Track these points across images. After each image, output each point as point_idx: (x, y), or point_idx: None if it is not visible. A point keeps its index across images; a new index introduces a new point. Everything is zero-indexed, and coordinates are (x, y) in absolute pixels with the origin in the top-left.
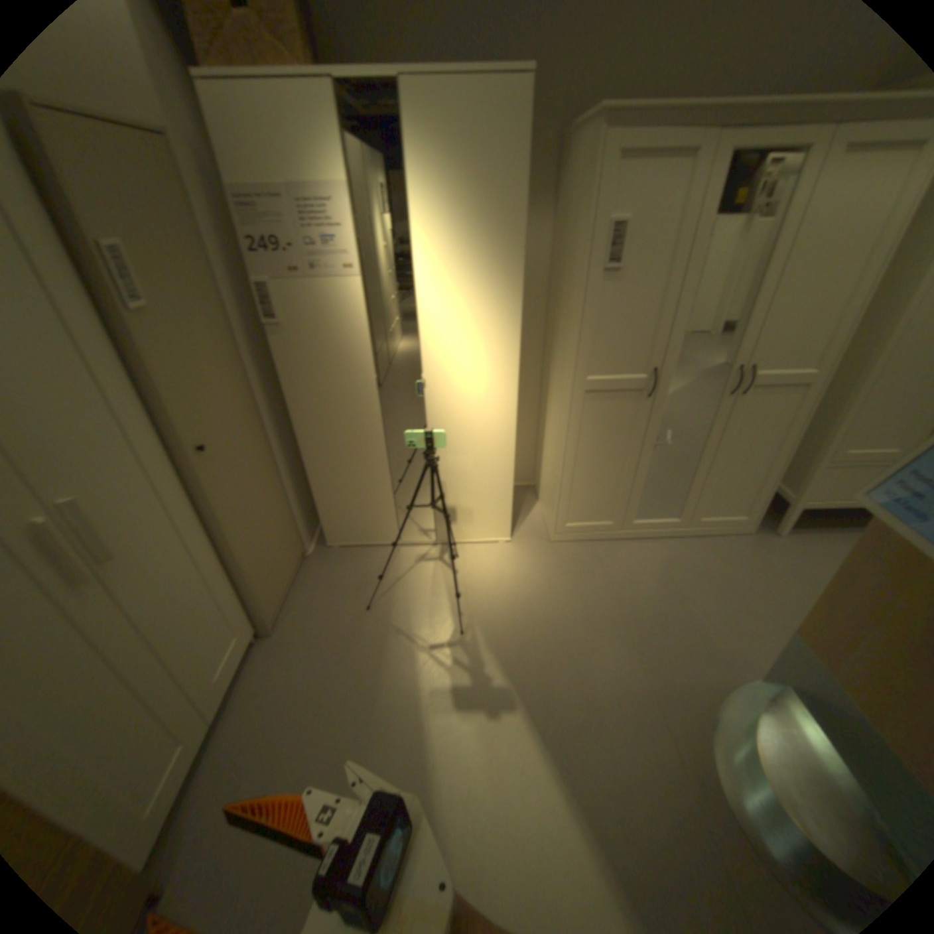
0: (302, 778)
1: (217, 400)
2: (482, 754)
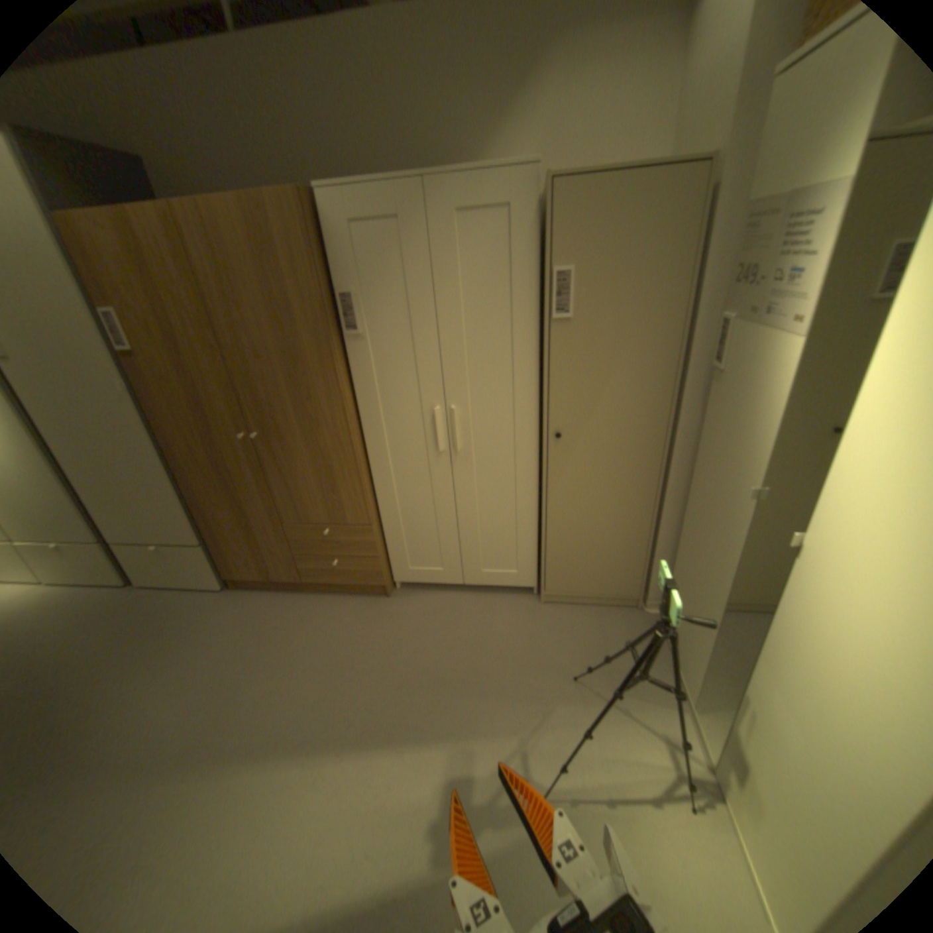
0: (425, 650)
1: (606, 411)
2: (400, 810)
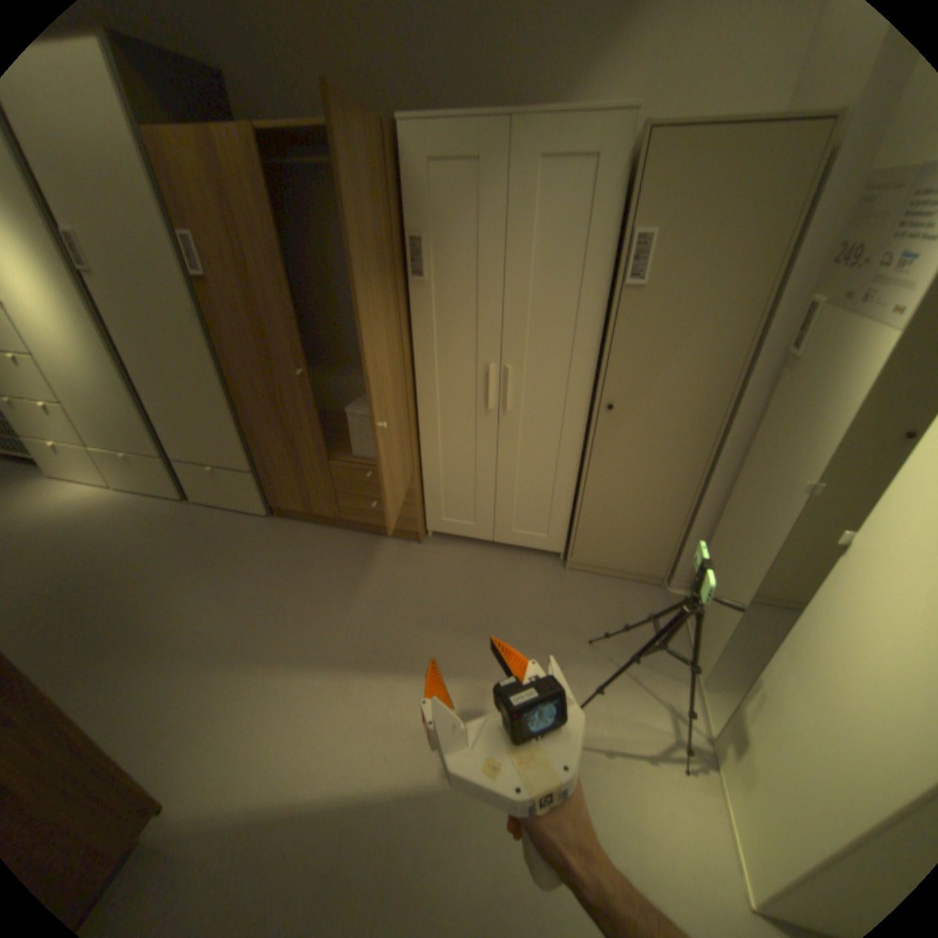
0: (450, 596)
1: (664, 388)
2: (417, 728)
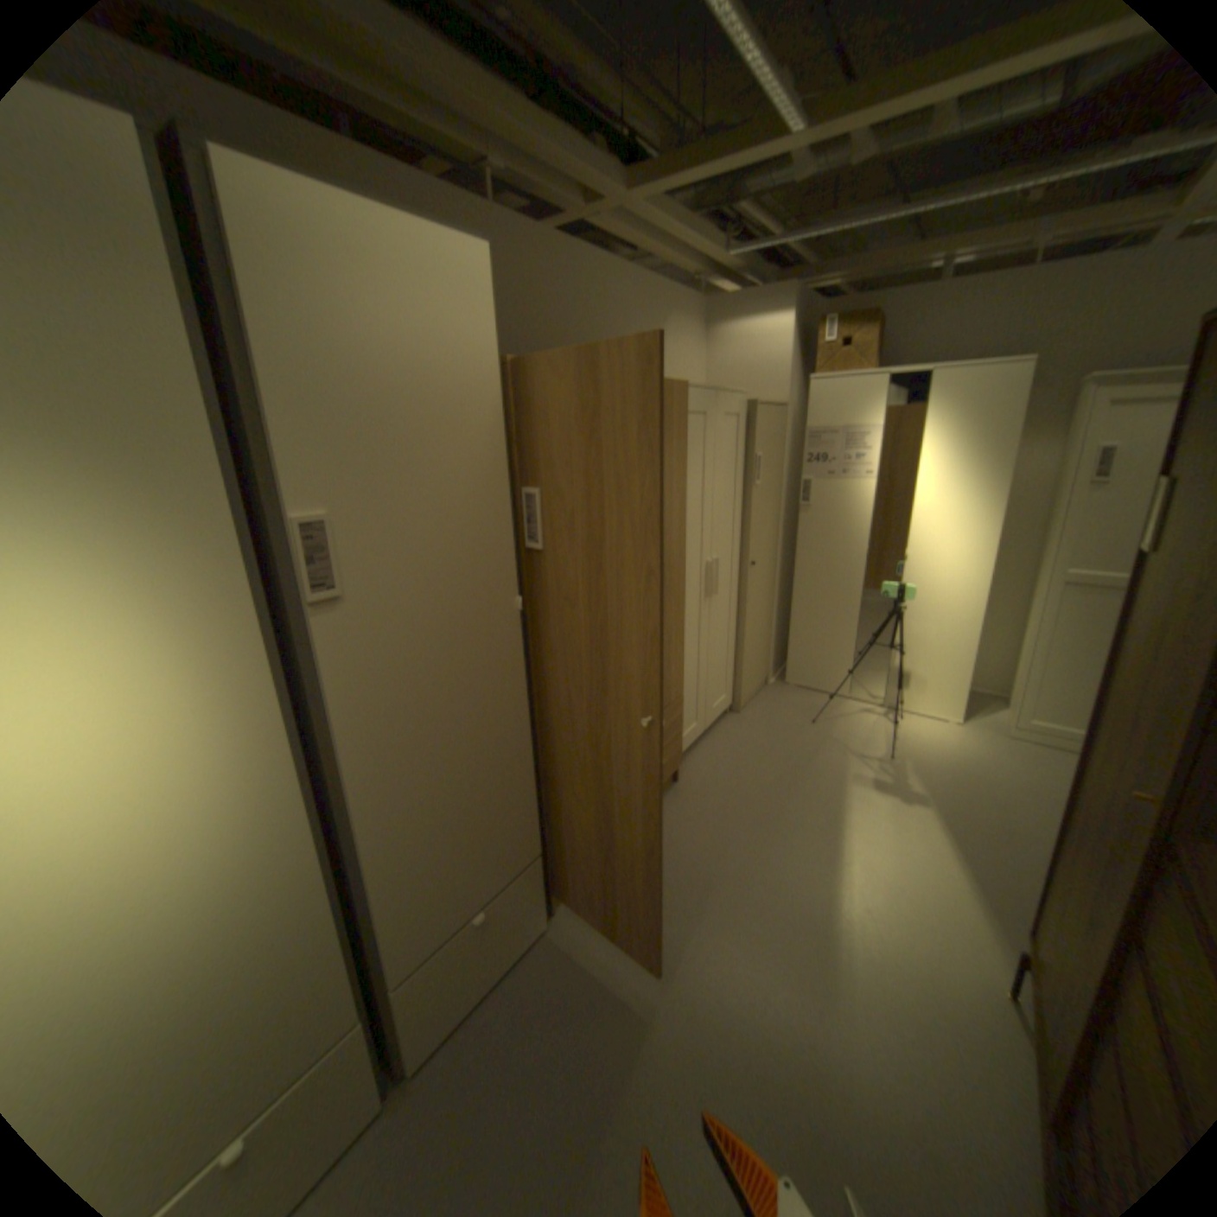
0: (756, 776)
1: (764, 543)
2: (891, 815)
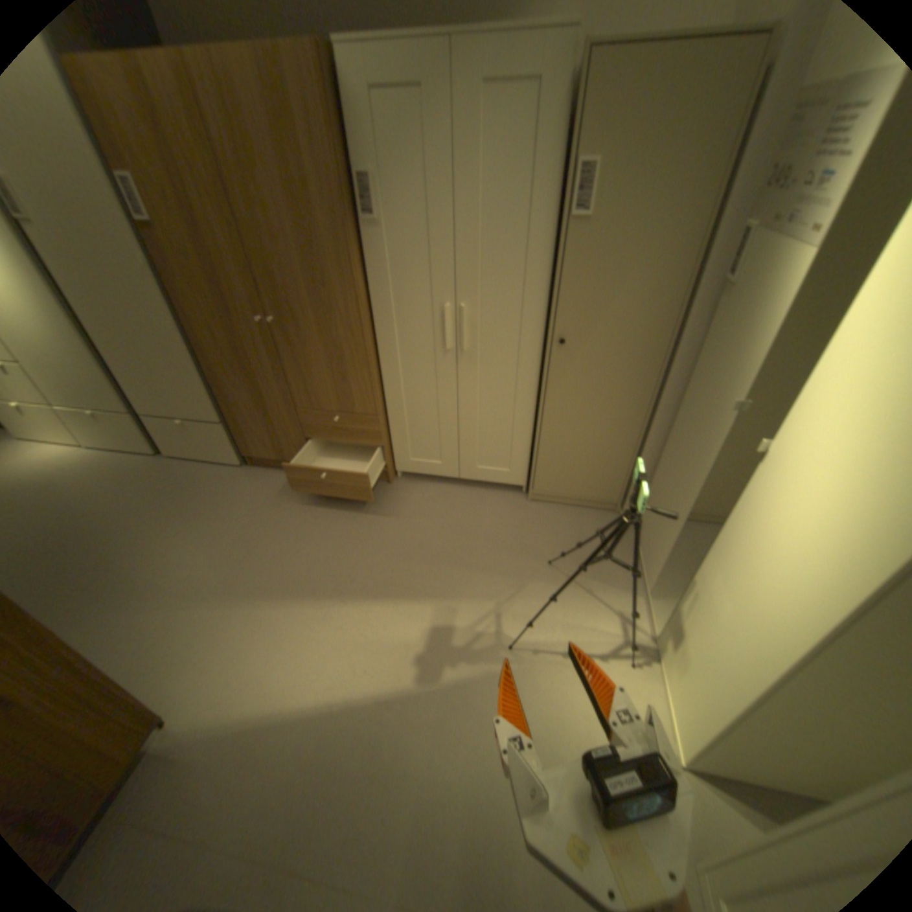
0: (421, 530)
1: (612, 320)
2: (393, 644)
